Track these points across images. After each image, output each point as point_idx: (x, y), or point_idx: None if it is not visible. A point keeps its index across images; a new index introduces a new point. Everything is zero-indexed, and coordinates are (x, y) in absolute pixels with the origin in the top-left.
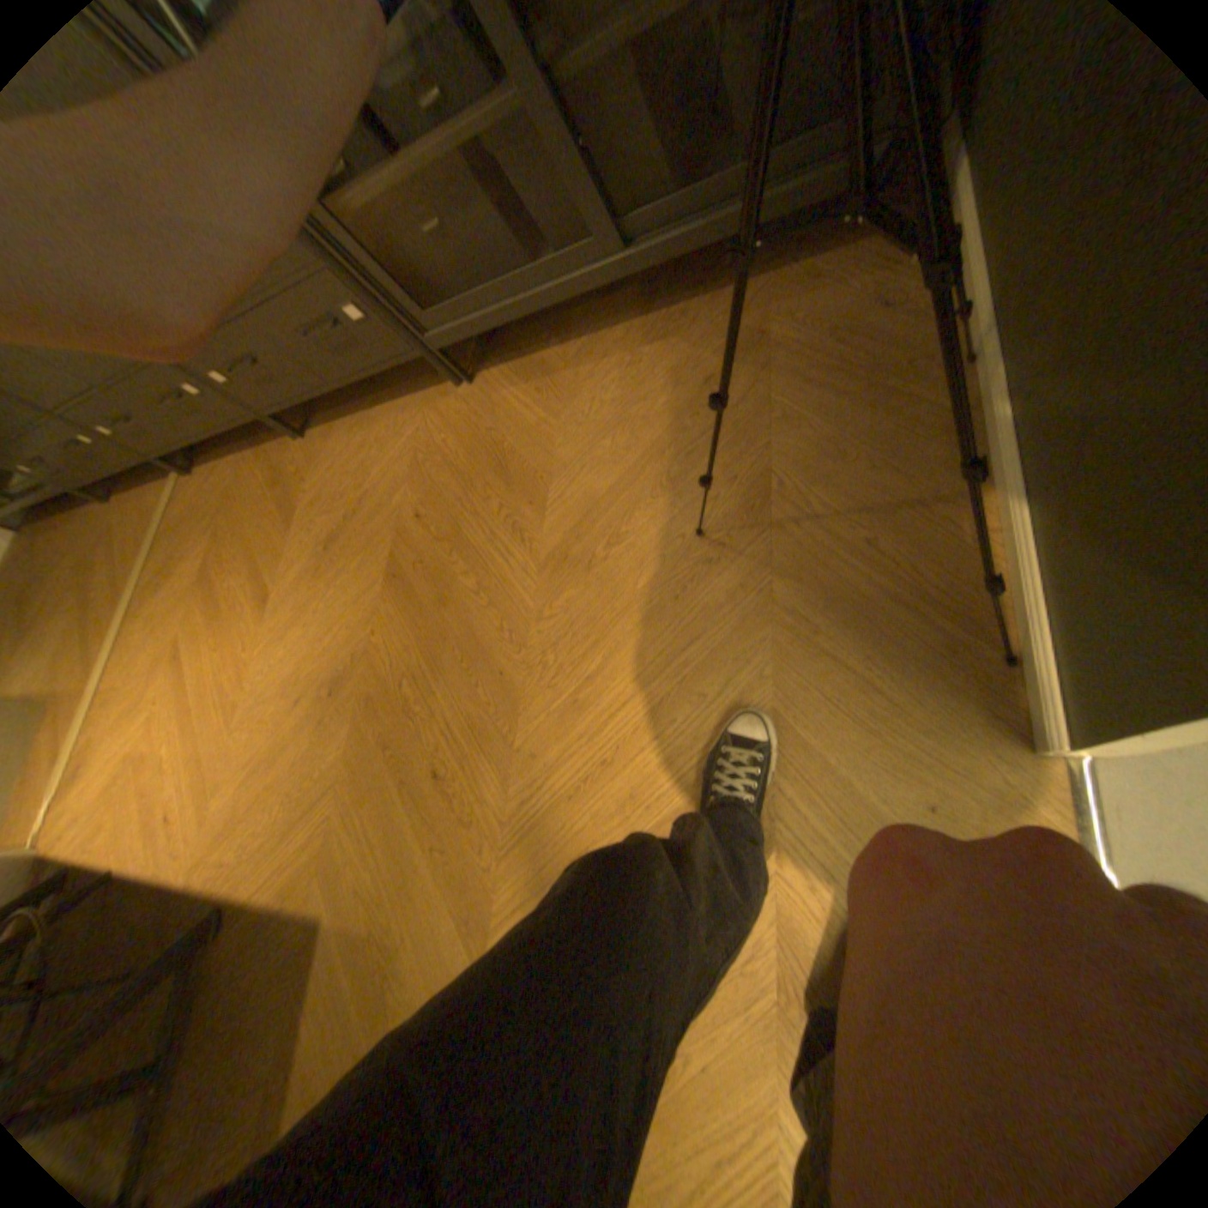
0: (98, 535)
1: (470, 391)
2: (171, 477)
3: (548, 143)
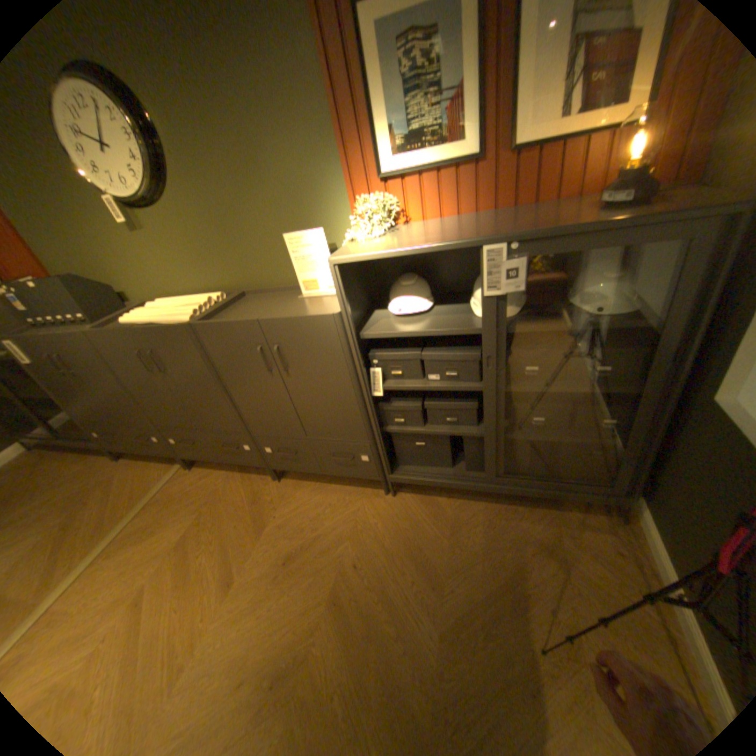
0: (96, 480)
1: (391, 501)
2: (171, 464)
3: (489, 449)
